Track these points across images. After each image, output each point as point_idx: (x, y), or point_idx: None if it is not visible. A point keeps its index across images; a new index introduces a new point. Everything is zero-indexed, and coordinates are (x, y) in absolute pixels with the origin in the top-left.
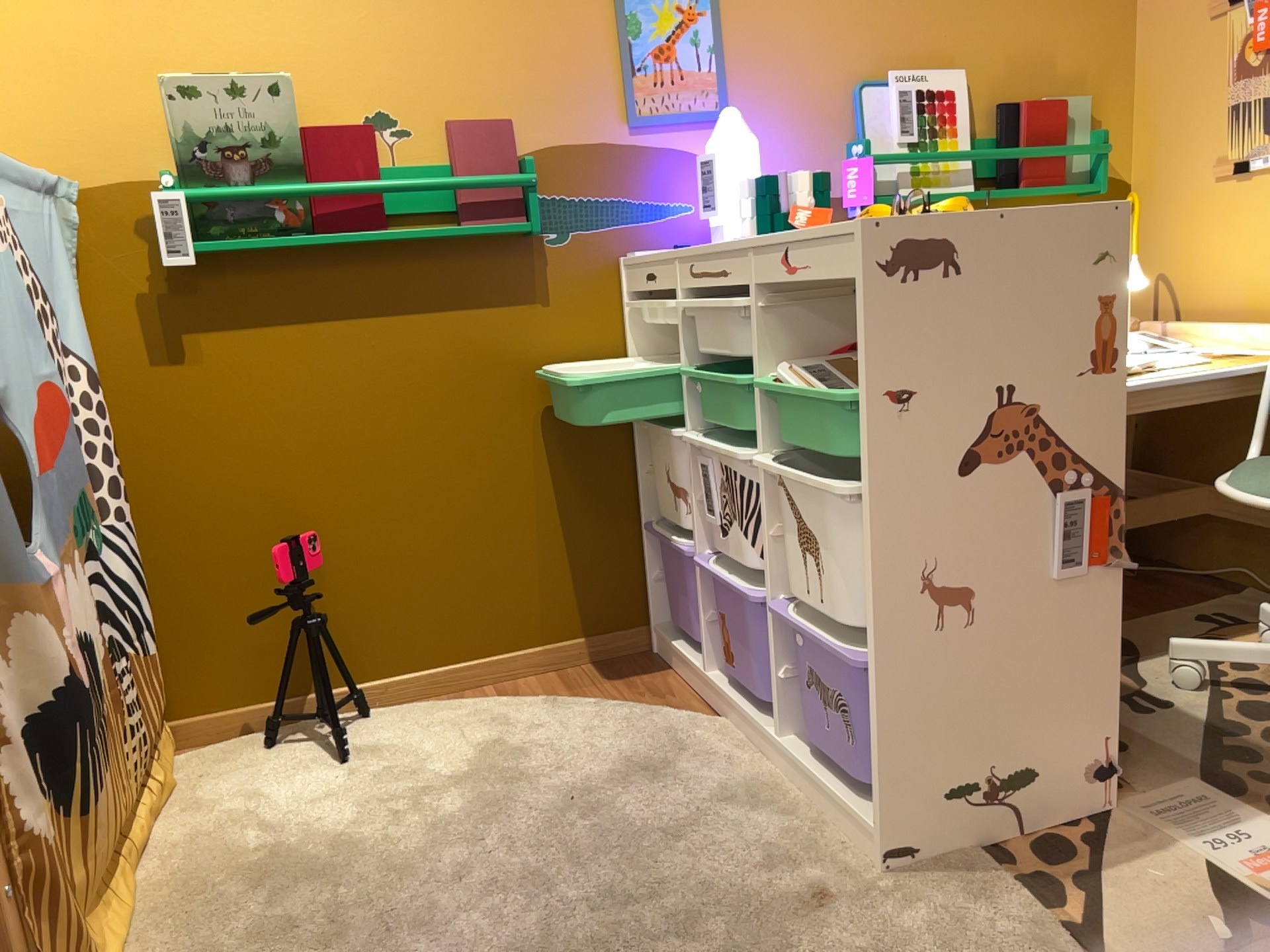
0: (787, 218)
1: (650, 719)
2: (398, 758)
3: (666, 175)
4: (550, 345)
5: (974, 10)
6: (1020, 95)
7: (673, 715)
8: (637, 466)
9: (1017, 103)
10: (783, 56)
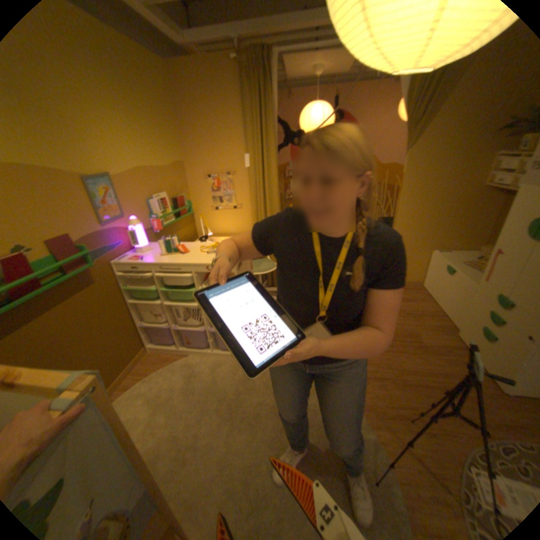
0: (173, 247)
1: (174, 366)
2: (126, 424)
3: (114, 235)
4: (100, 294)
5: (163, 176)
6: (174, 194)
7: (178, 362)
8: (130, 313)
9: (176, 197)
10: (131, 195)
